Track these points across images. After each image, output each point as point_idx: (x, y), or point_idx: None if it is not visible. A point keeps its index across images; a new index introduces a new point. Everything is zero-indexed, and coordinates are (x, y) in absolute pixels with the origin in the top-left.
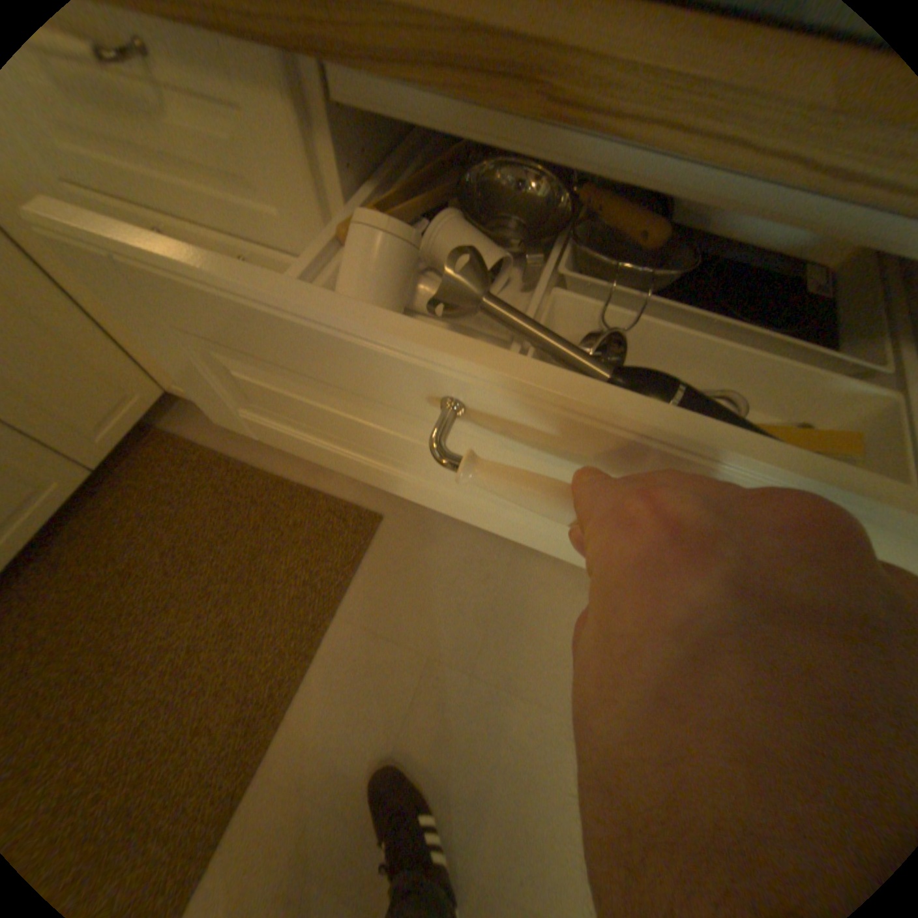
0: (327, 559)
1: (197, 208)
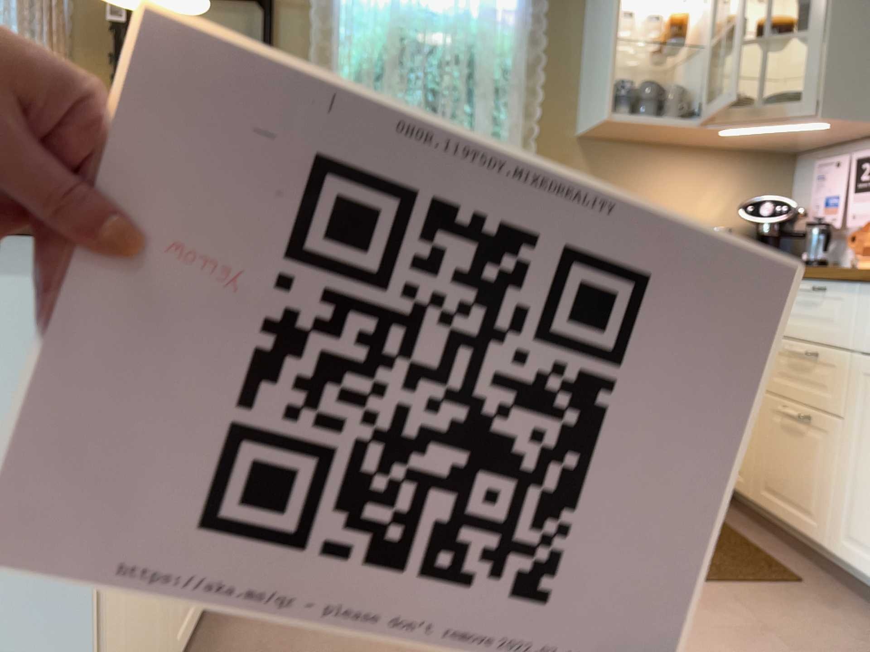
0: (741, 572)
1: (816, 334)
